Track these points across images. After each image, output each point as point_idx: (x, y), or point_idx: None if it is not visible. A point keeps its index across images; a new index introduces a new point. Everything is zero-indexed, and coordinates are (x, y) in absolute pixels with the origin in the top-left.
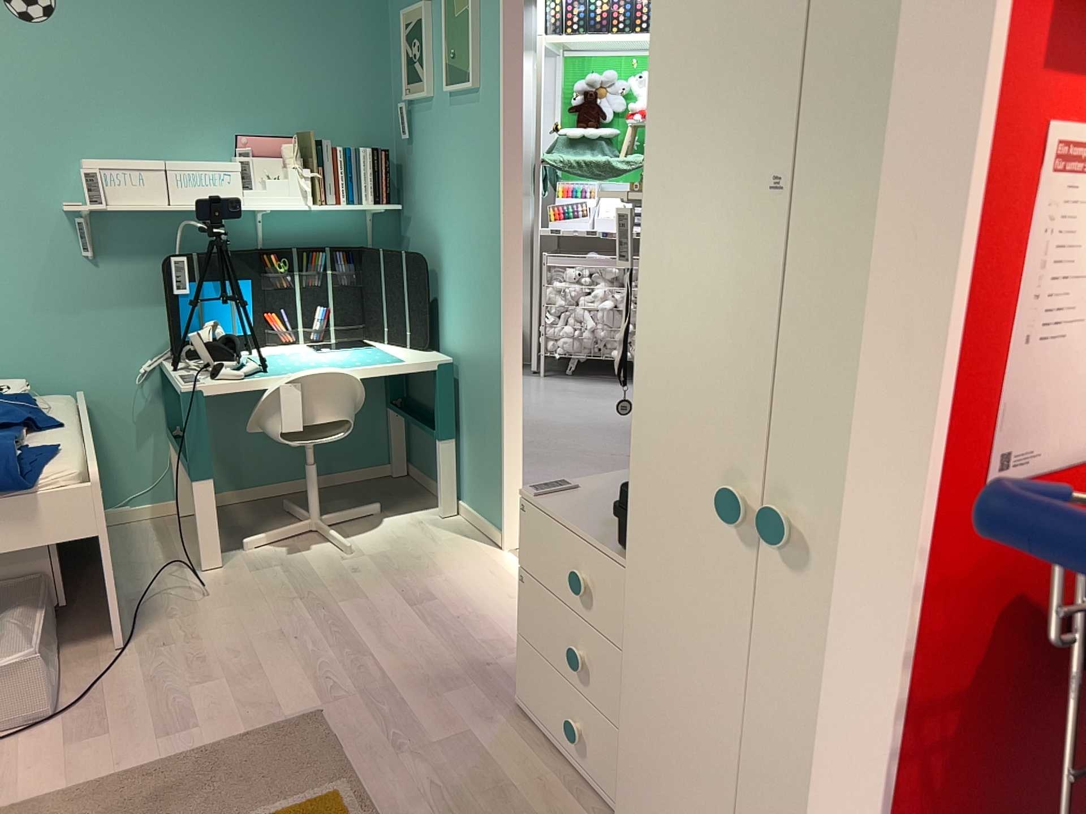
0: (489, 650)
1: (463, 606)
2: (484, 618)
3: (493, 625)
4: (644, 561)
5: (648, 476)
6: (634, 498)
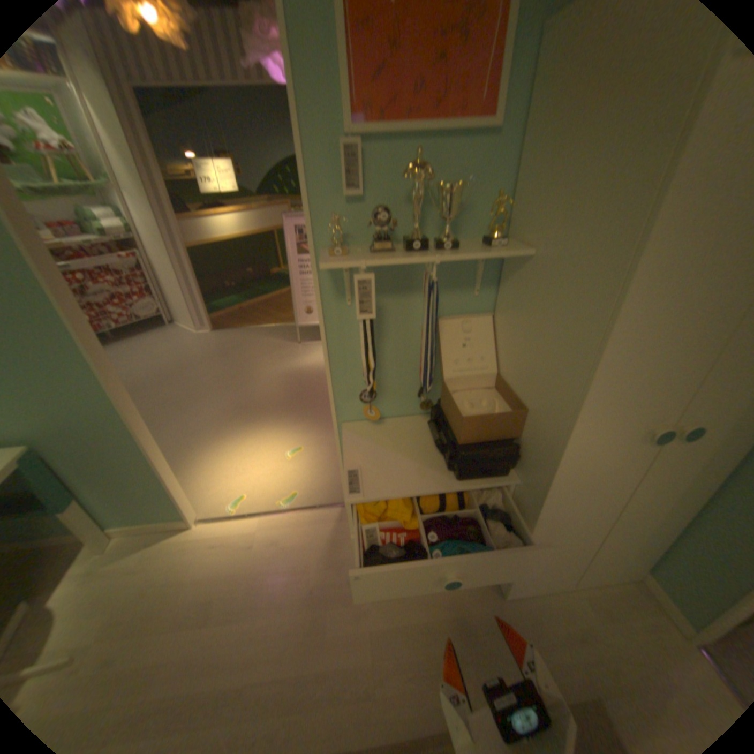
0: (296, 586)
1: (235, 583)
2: (259, 575)
3: (271, 571)
4: (566, 487)
5: (583, 450)
6: (564, 464)
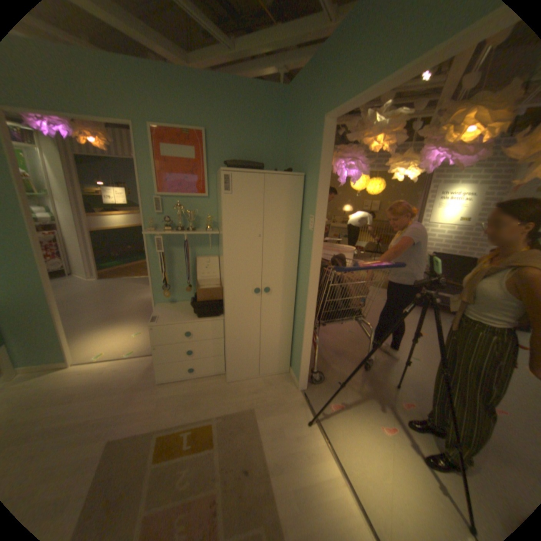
0: (124, 386)
1: (90, 387)
2: (105, 383)
3: (111, 381)
4: (230, 312)
5: (230, 295)
6: (226, 301)
